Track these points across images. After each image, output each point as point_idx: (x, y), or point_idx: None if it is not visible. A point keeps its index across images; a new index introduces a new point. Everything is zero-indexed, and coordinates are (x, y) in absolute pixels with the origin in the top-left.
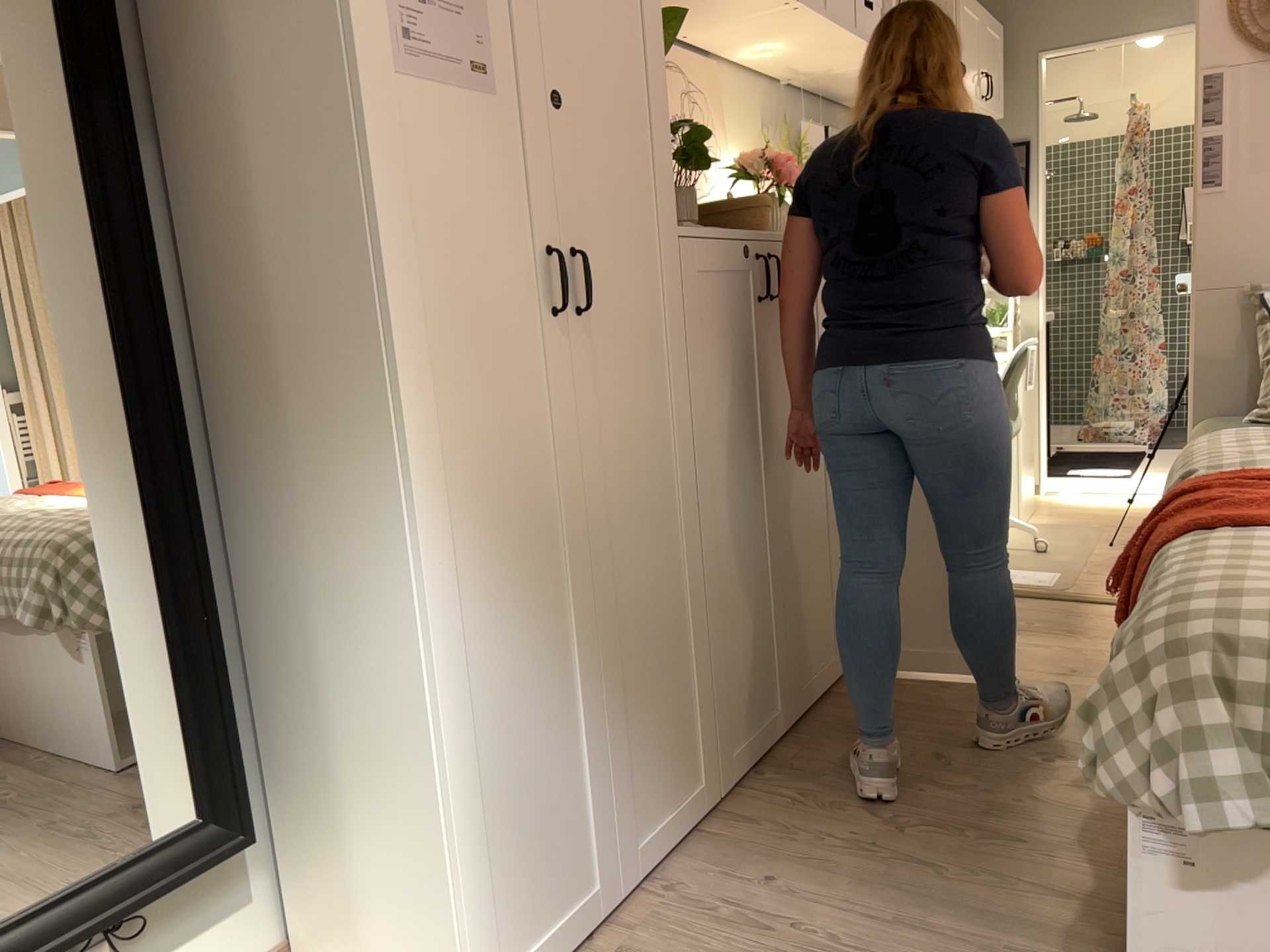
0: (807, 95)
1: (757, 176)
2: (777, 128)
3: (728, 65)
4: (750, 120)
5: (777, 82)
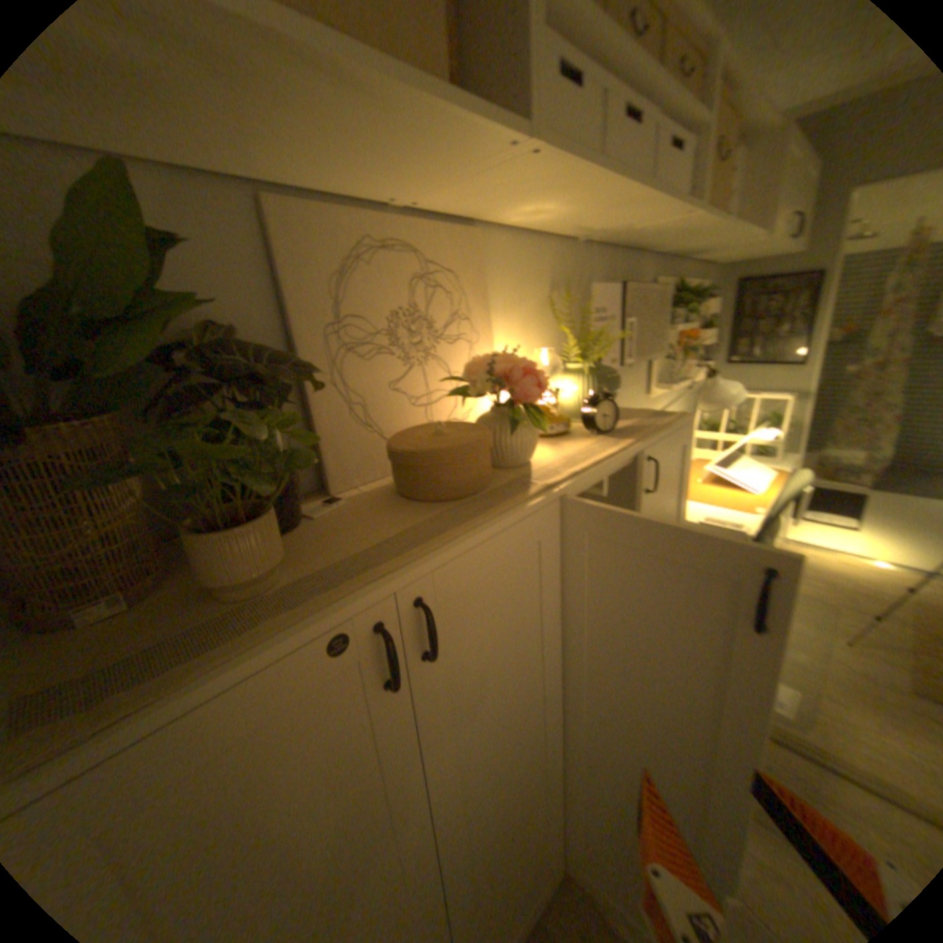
0: (612, 247)
1: (488, 391)
2: (570, 287)
3: (502, 229)
4: (534, 286)
5: (572, 239)
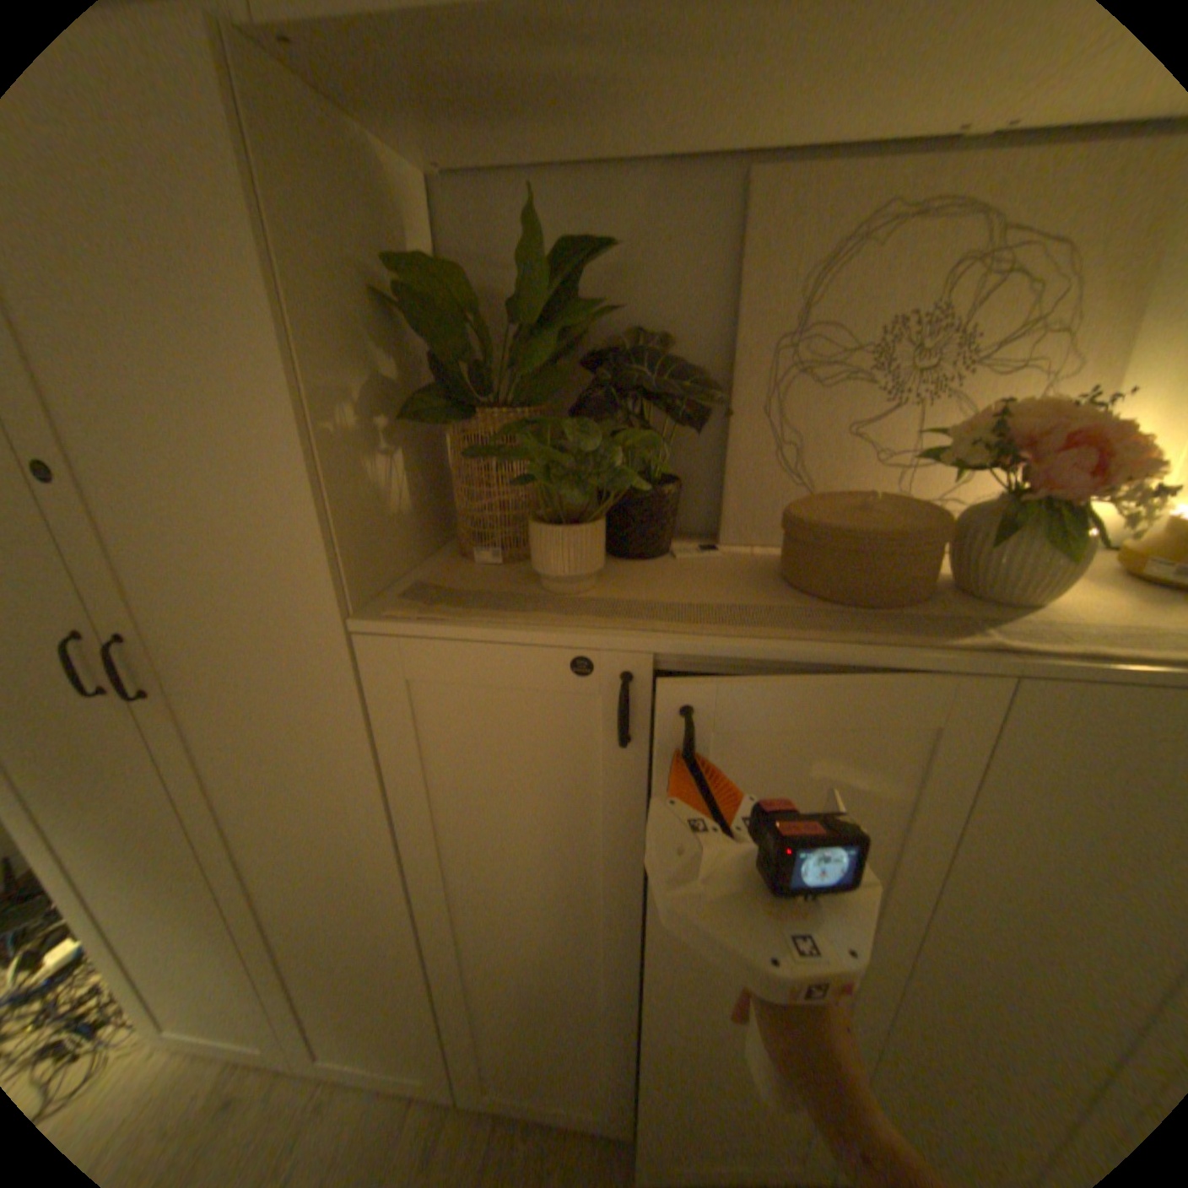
0: None
1: (992, 462)
2: None
3: None
4: None
5: None
